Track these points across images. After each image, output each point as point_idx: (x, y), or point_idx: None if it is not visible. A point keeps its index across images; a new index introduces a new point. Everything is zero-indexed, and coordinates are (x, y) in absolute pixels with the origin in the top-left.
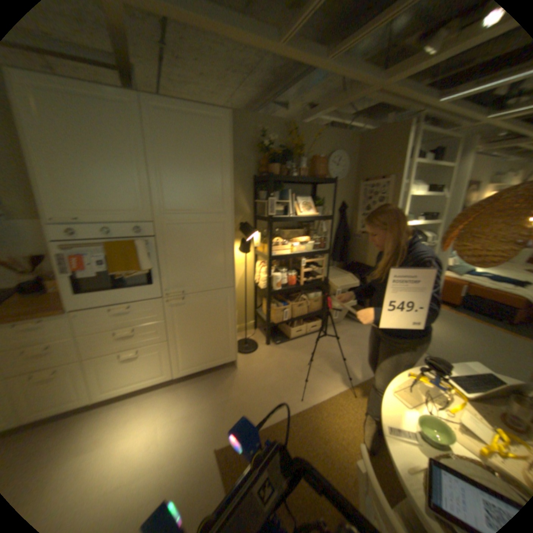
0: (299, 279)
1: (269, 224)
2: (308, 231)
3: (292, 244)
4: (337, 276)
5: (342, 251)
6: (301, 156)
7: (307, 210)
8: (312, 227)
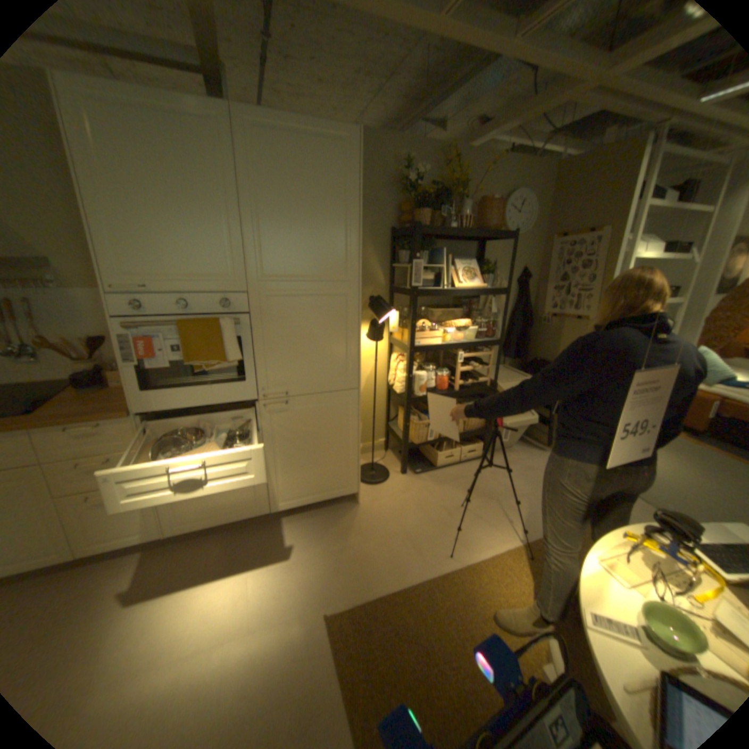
0: (454, 381)
1: (413, 298)
2: (470, 311)
3: (446, 330)
4: (510, 379)
5: (521, 342)
6: (465, 197)
7: (471, 280)
8: (476, 305)
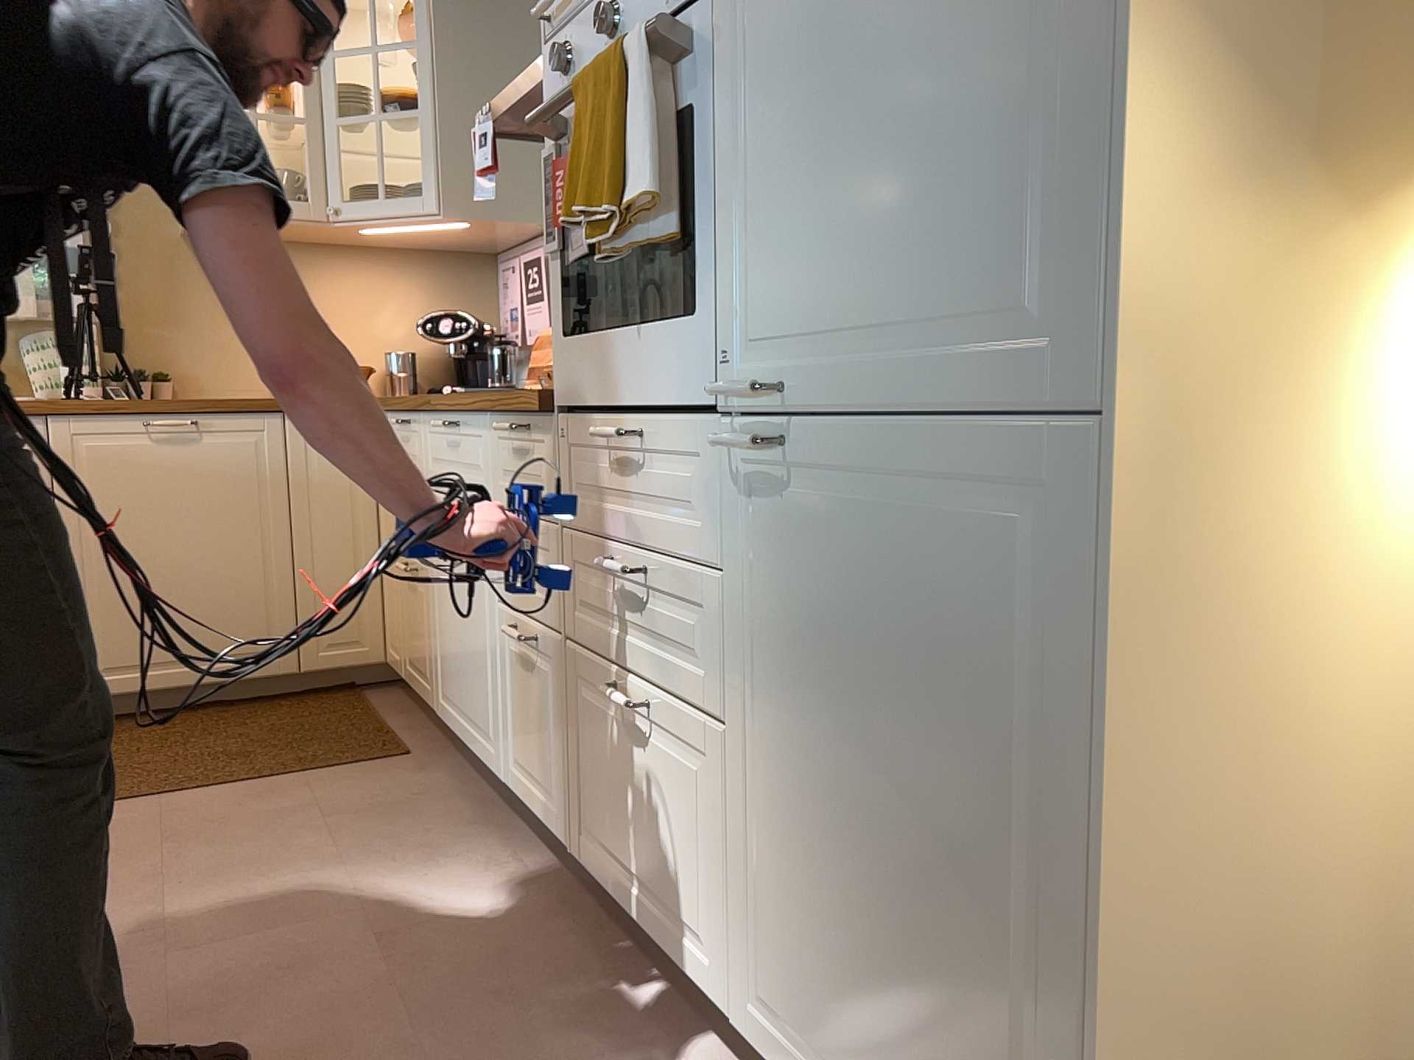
0: None
1: None
2: None
3: None
4: None
5: None
6: None
7: None
8: None
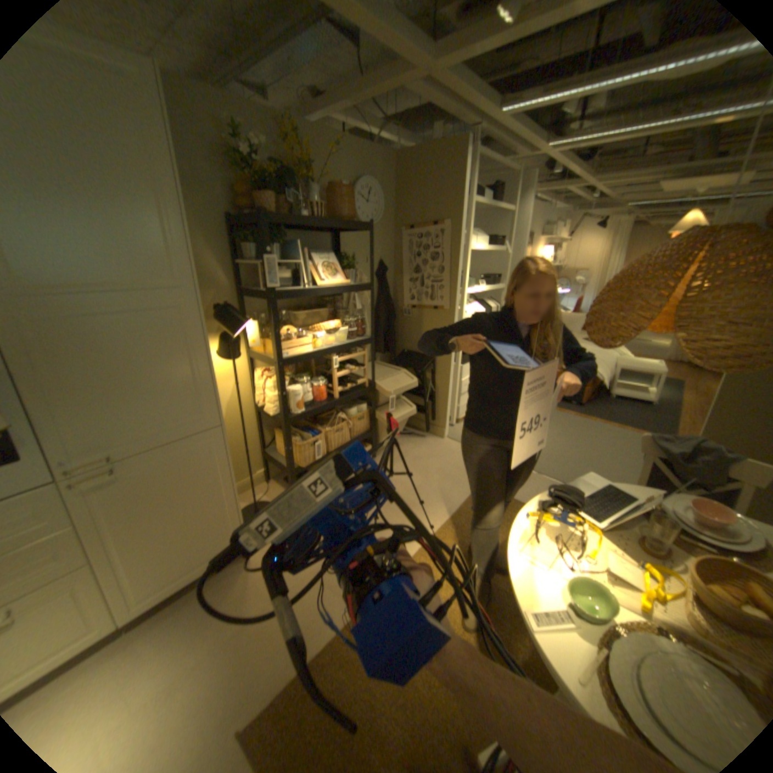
0: (333, 388)
1: (273, 302)
2: (337, 310)
3: (316, 334)
4: (386, 375)
5: (388, 336)
6: (310, 181)
7: (333, 276)
8: (341, 302)
